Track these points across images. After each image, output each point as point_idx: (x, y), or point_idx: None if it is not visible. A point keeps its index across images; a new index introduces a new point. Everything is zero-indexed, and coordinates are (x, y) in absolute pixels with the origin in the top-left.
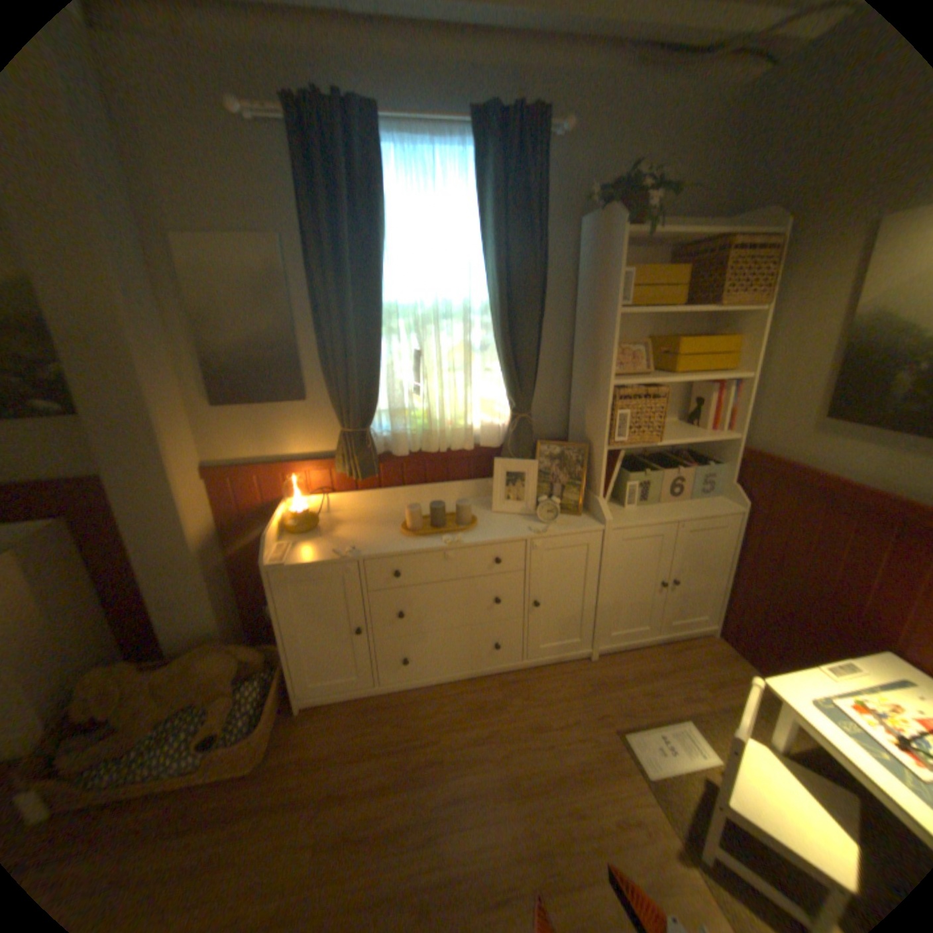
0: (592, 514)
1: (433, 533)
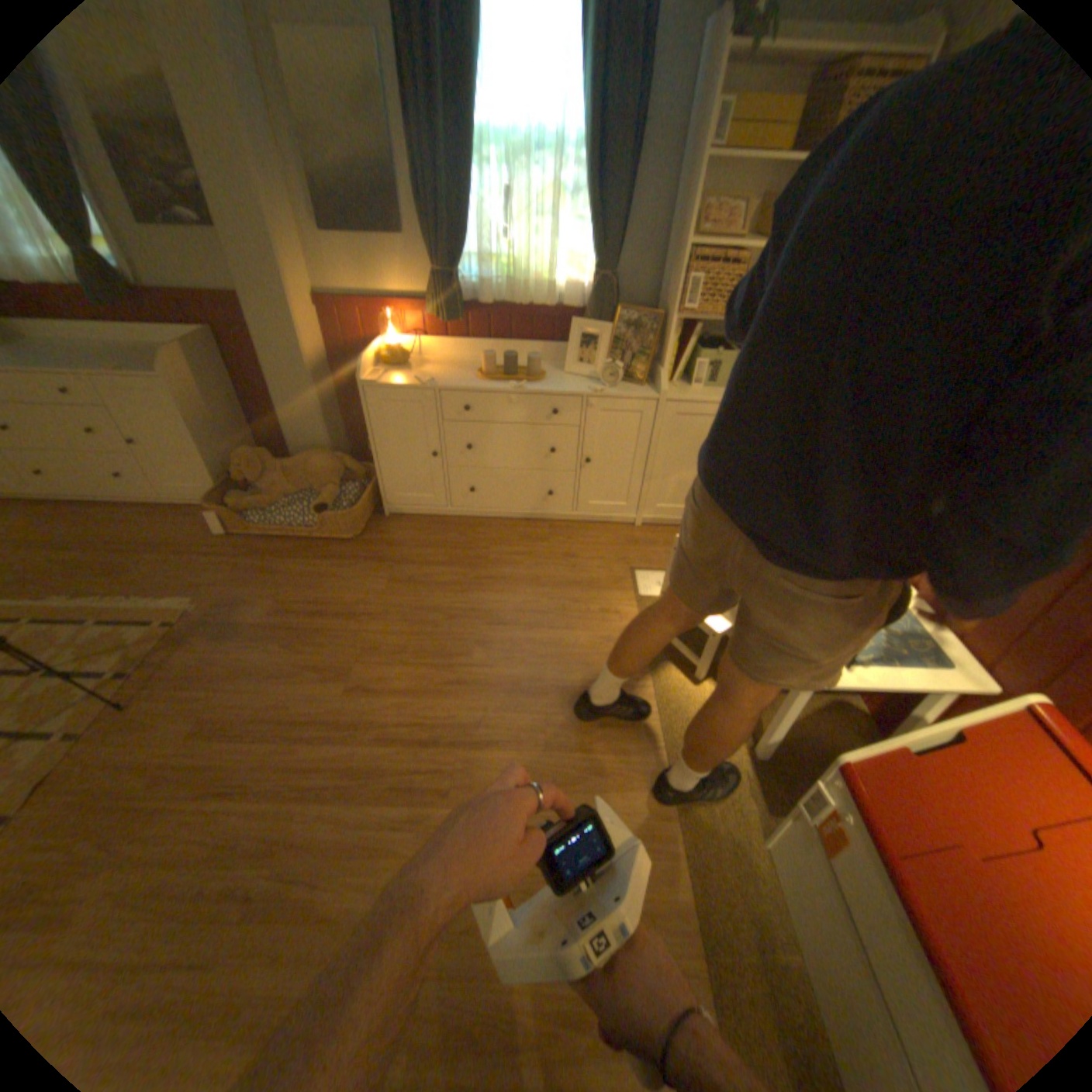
0: (655, 387)
1: (502, 380)
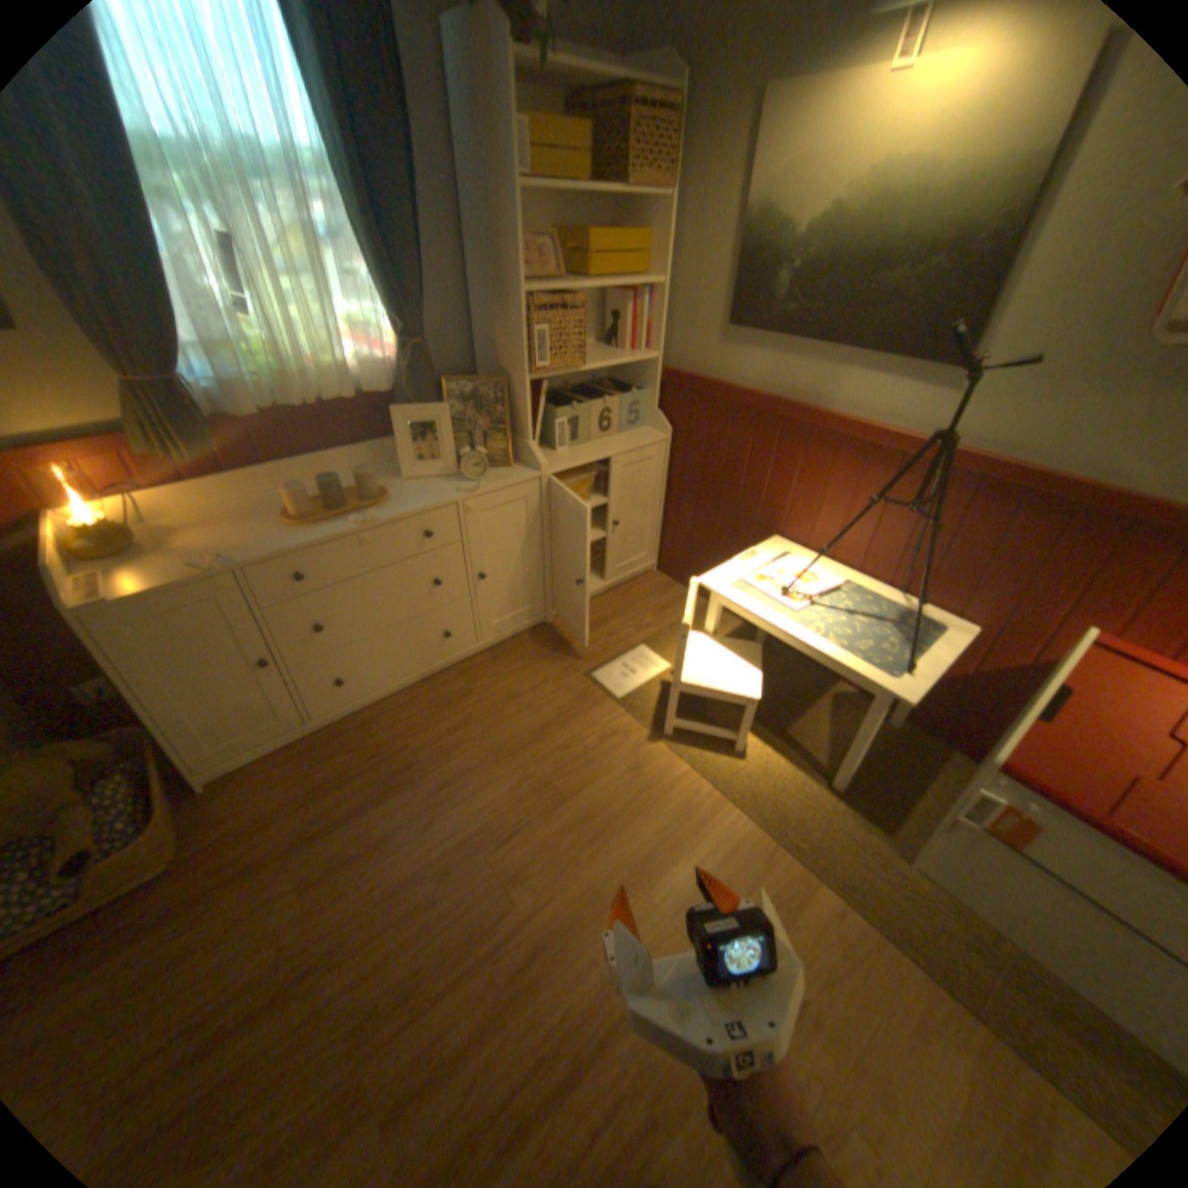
0: (524, 463)
1: (332, 516)
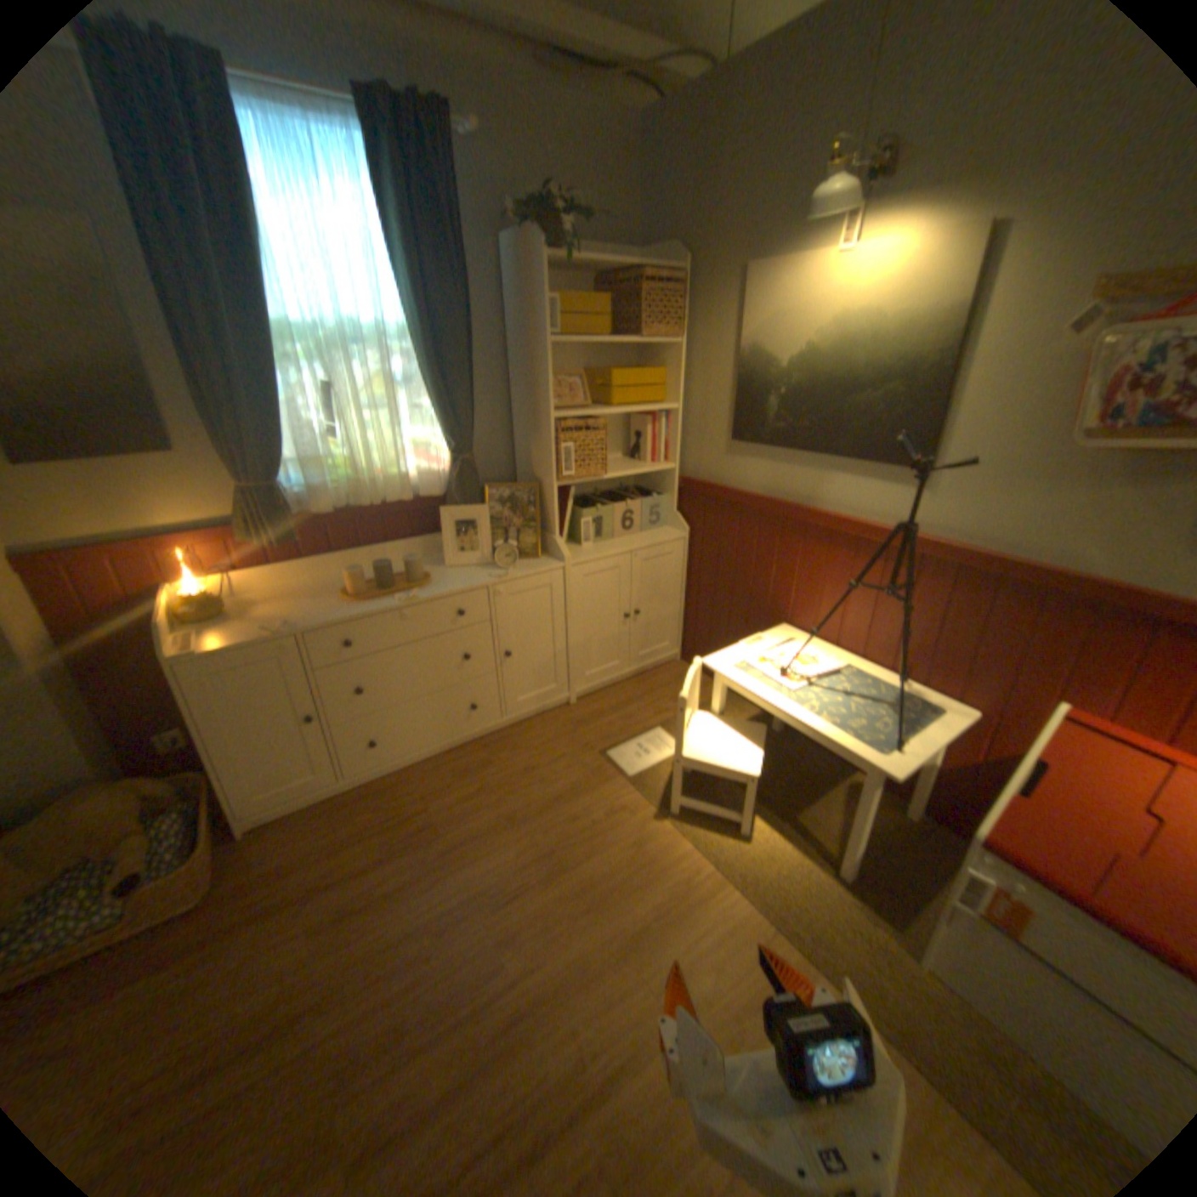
0: (551, 555)
1: (382, 594)
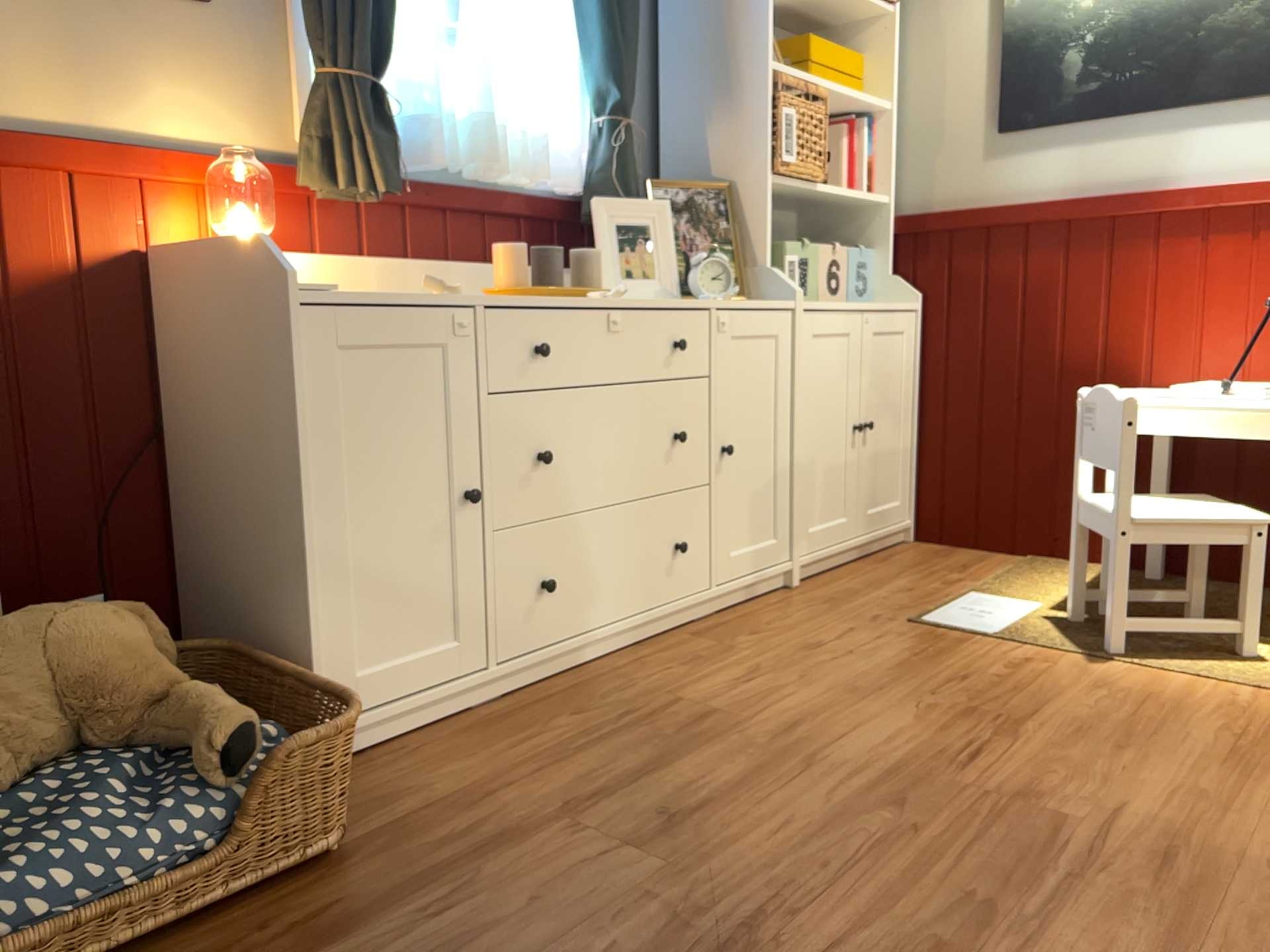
0: (758, 300)
1: (563, 290)
